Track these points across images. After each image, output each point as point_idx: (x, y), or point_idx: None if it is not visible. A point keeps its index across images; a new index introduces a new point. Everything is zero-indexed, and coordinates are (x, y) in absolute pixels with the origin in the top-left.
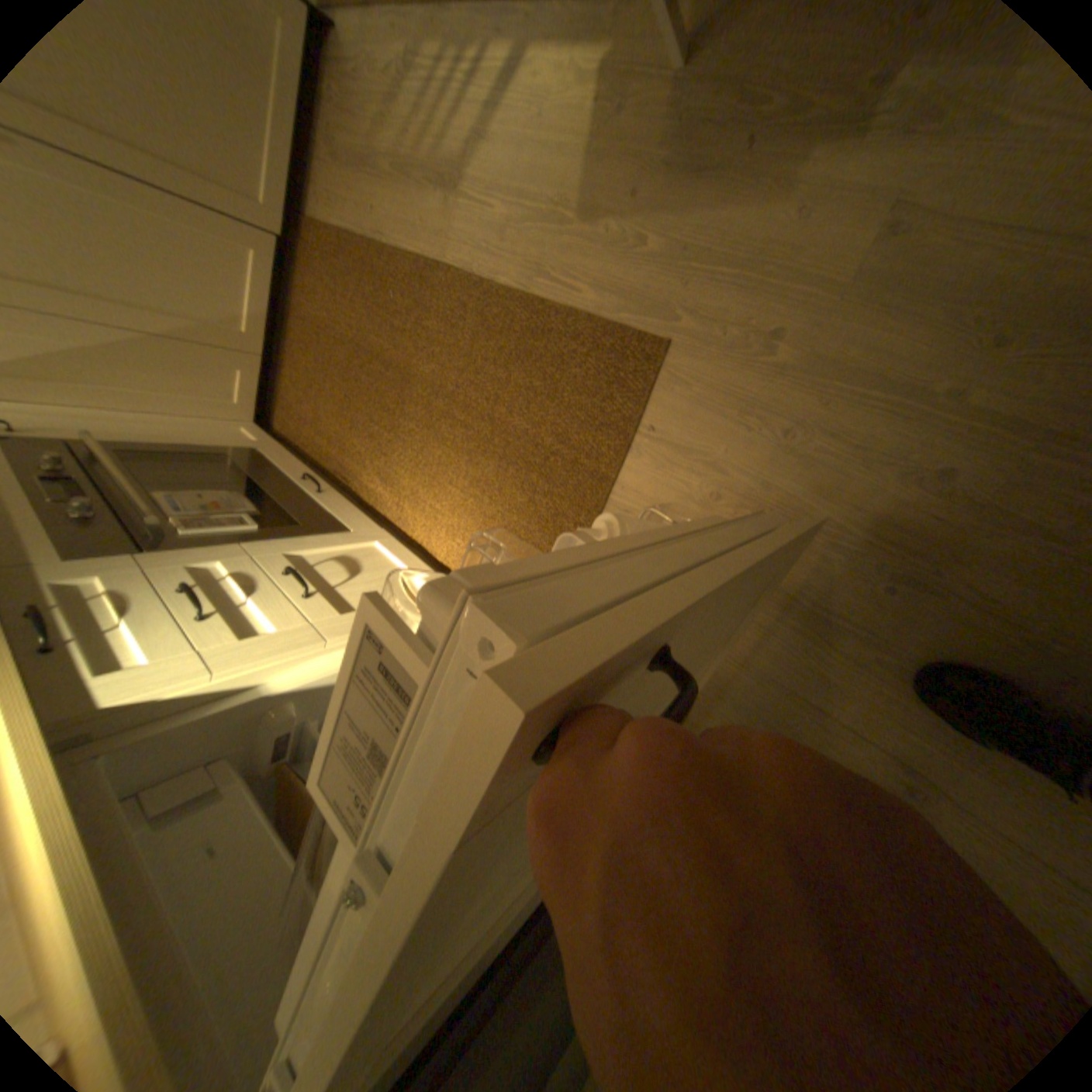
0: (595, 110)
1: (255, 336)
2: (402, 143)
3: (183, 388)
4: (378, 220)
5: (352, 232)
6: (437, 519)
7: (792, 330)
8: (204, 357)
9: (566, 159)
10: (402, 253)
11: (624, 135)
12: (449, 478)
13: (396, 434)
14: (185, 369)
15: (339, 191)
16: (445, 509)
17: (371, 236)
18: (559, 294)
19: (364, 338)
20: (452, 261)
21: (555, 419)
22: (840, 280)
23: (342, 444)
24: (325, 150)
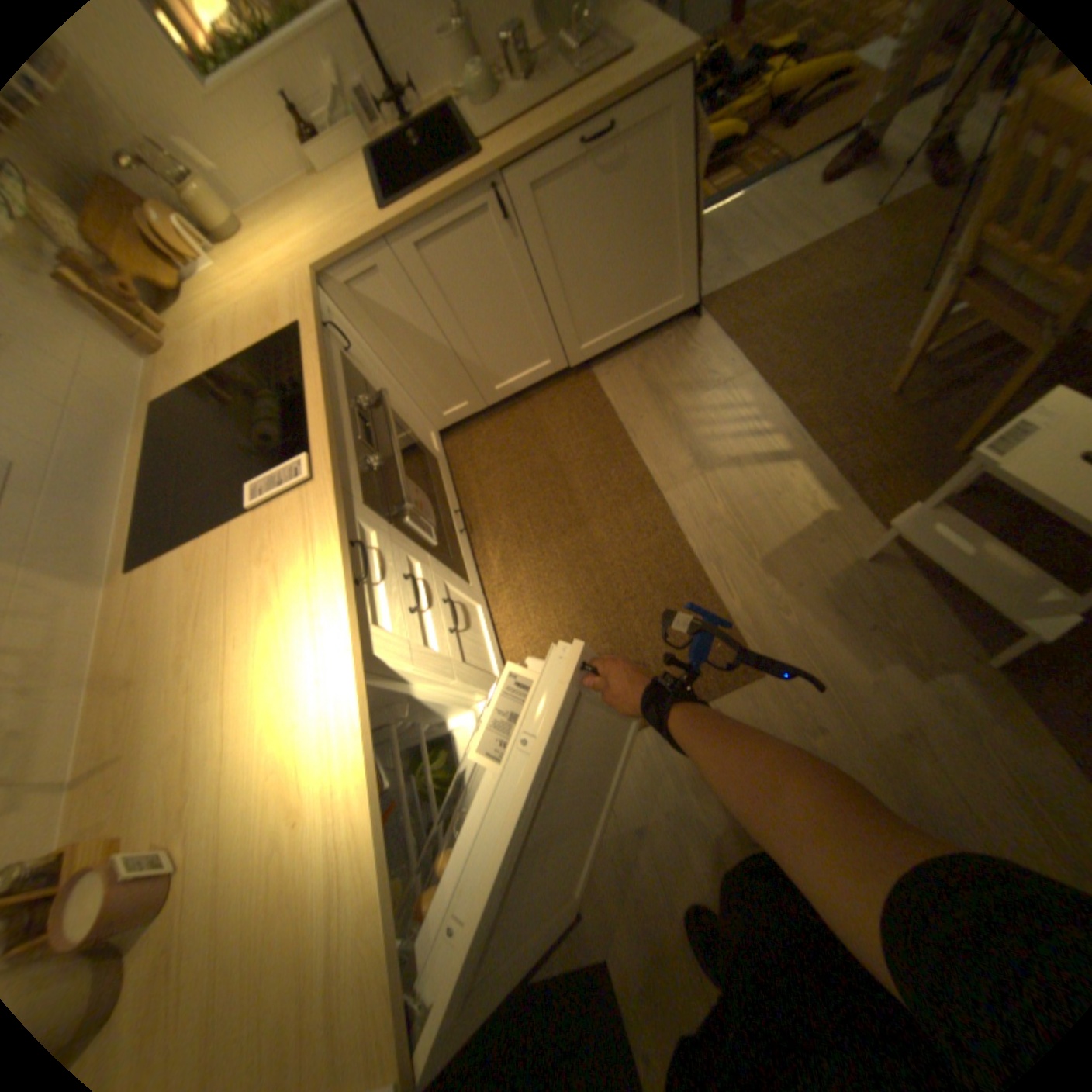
0: (806, 525)
1: (494, 394)
2: (686, 411)
3: (426, 384)
4: (636, 426)
5: (612, 411)
6: (519, 620)
7: (828, 735)
8: (457, 381)
9: (773, 527)
10: (636, 458)
11: (812, 552)
12: (552, 605)
13: (535, 542)
14: (439, 377)
15: (624, 384)
16: (531, 620)
17: (624, 428)
18: (717, 585)
19: (565, 469)
20: (665, 498)
21: (658, 645)
22: (867, 735)
23: (486, 505)
24: (634, 355)
